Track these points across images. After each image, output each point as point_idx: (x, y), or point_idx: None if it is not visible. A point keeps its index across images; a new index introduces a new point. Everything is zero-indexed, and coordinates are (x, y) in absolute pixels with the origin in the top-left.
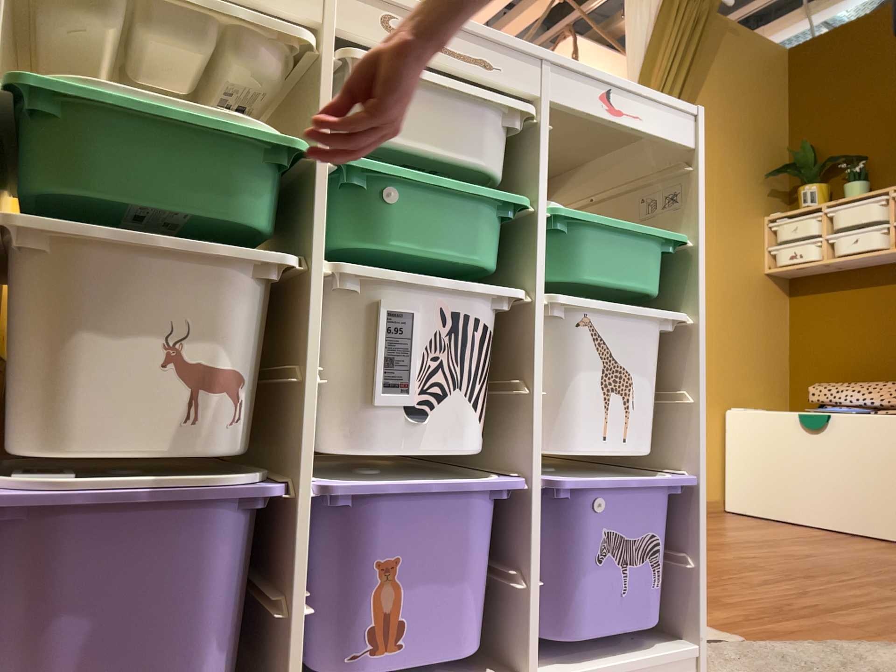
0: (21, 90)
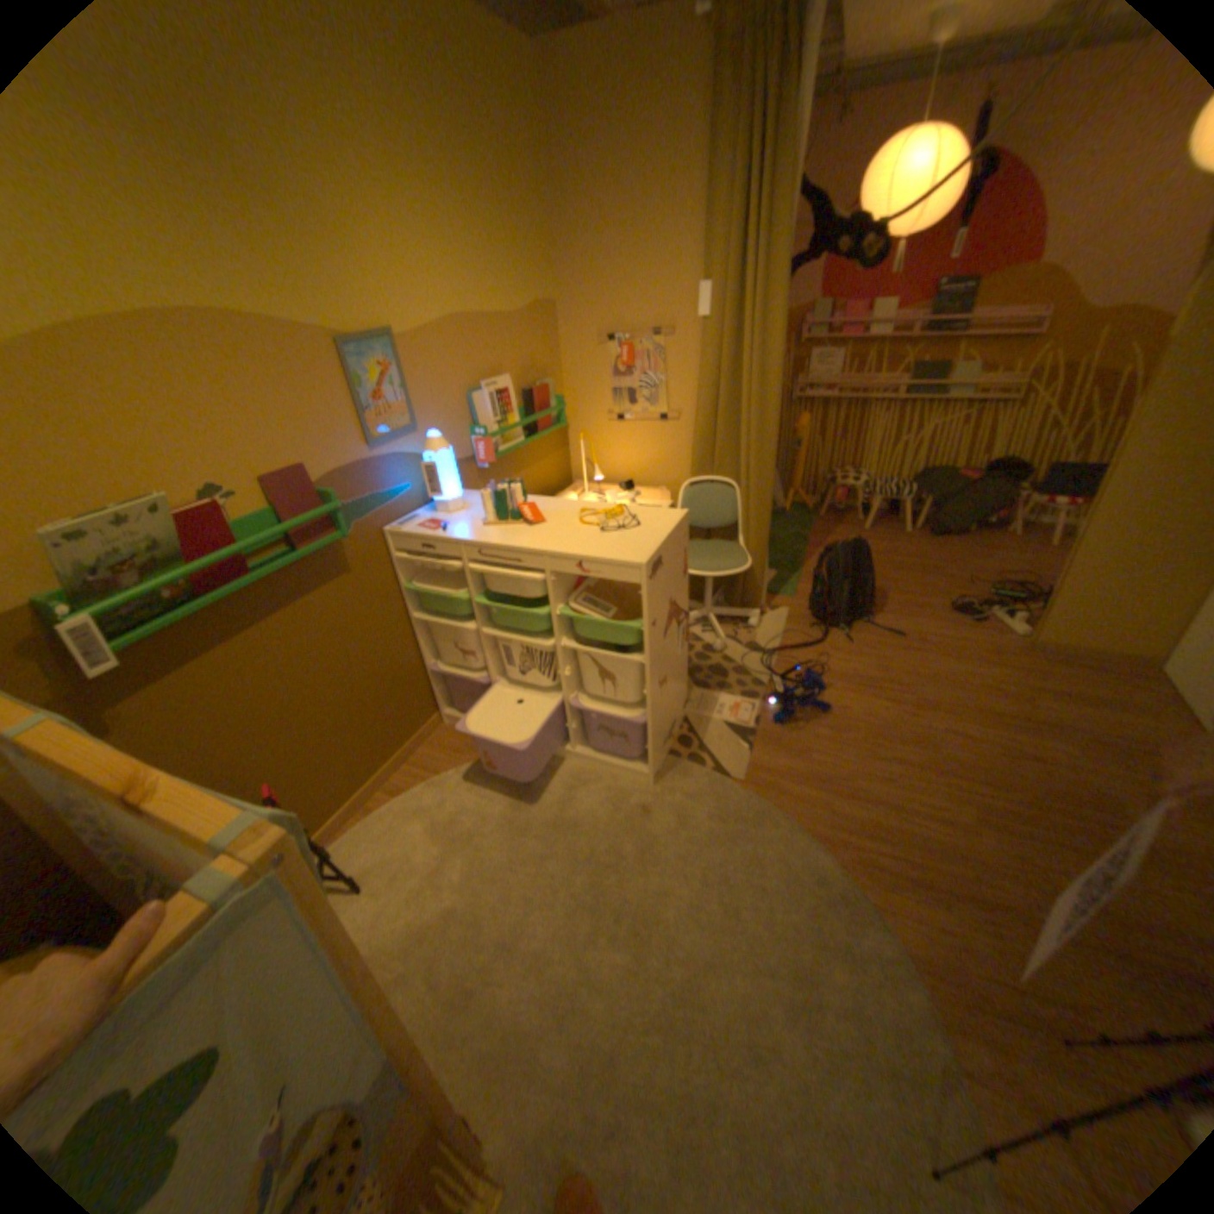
0: (408, 584)
